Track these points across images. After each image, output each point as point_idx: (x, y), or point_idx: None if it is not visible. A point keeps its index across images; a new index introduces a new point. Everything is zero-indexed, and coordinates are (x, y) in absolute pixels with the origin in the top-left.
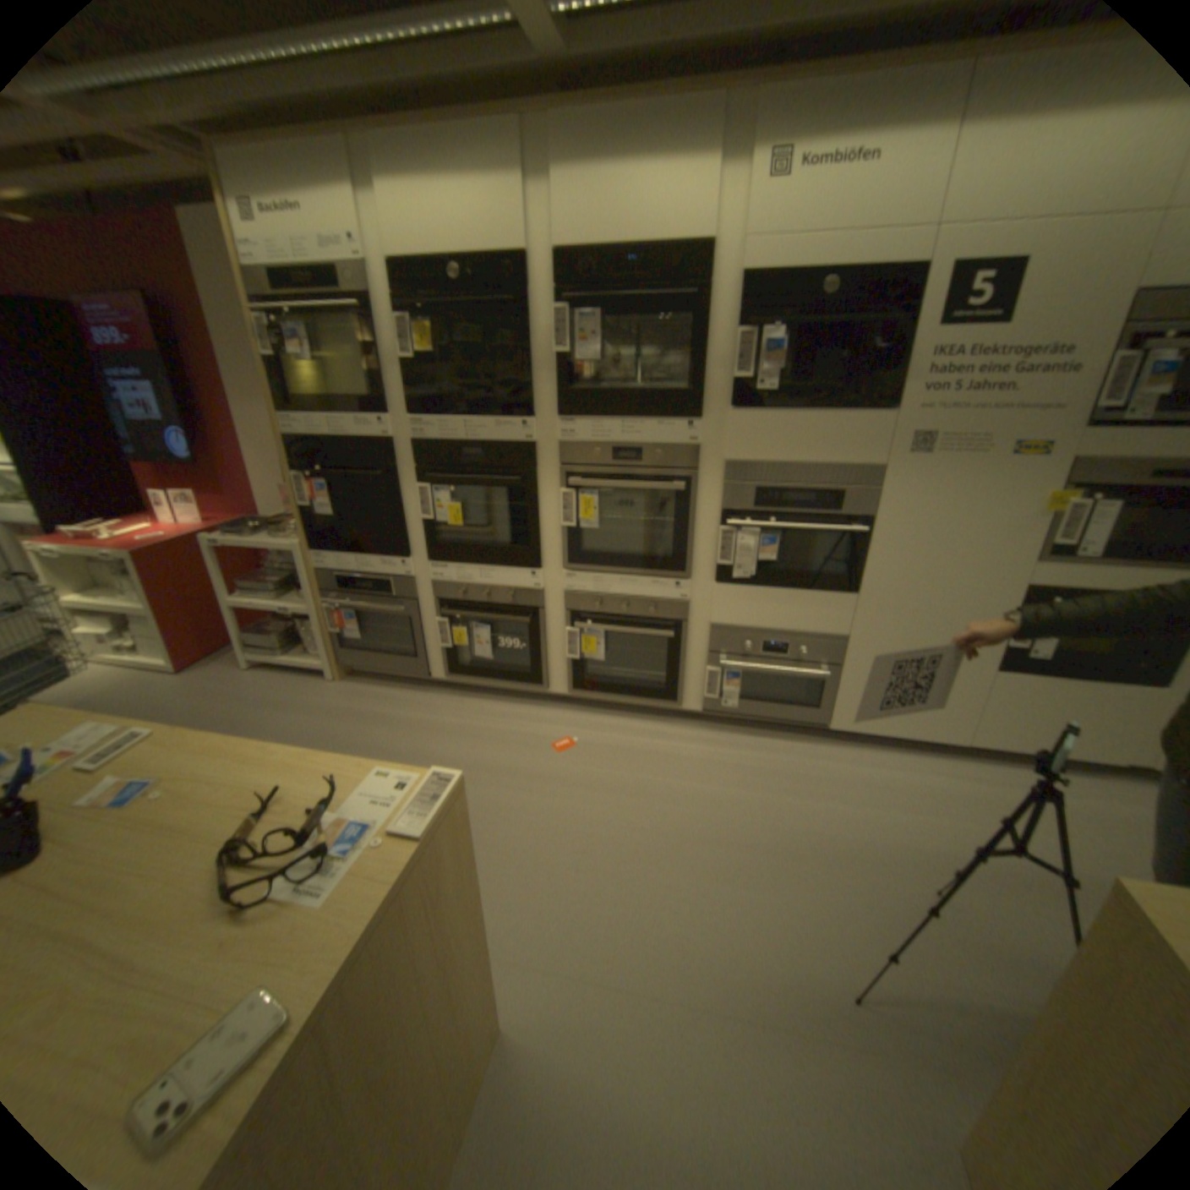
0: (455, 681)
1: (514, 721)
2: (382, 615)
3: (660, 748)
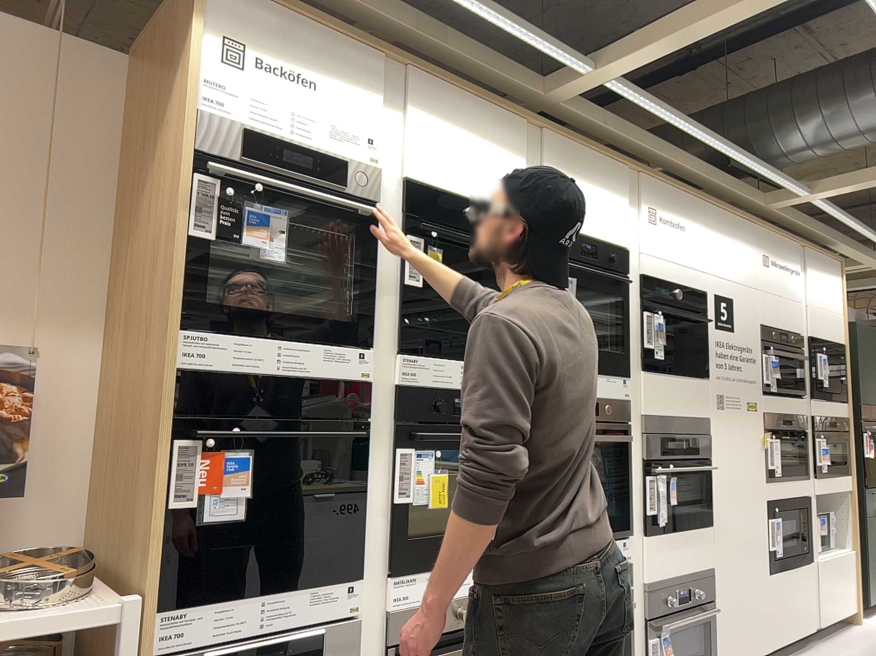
0: None
1: None
2: None
3: None
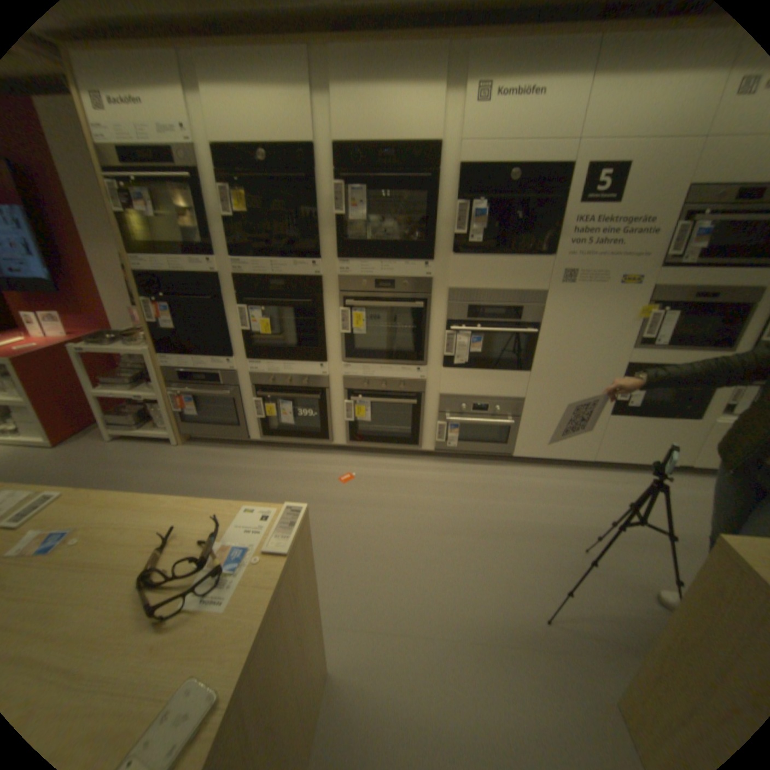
0: (267, 440)
1: (310, 465)
2: (213, 398)
3: (409, 476)
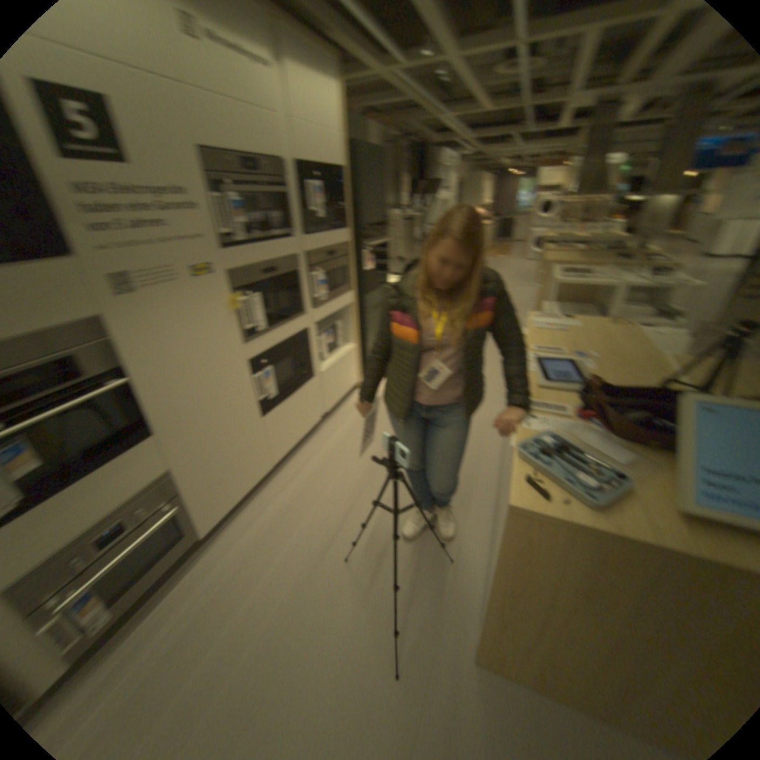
0: None
1: None
2: None
3: None
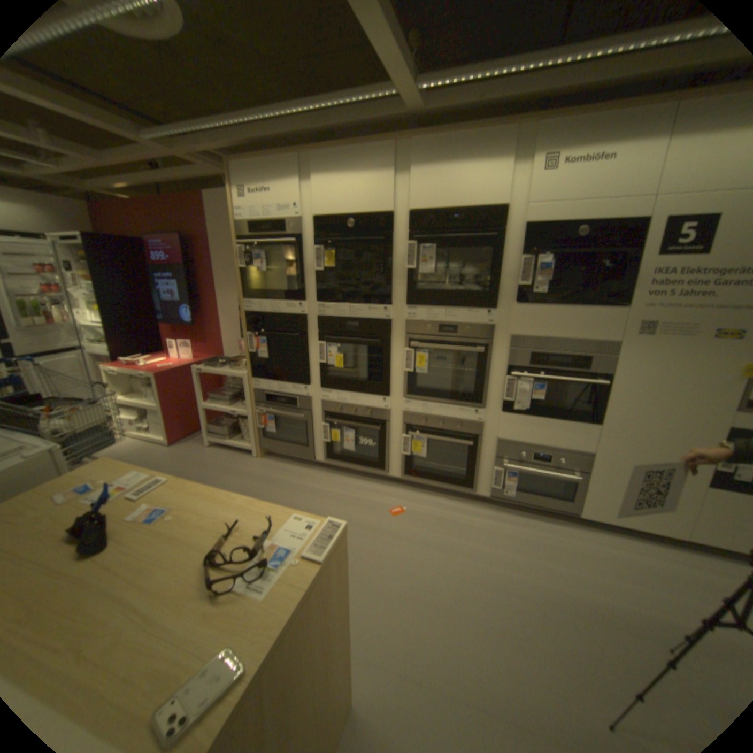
0: (330, 463)
1: (366, 493)
2: (291, 419)
3: (462, 520)
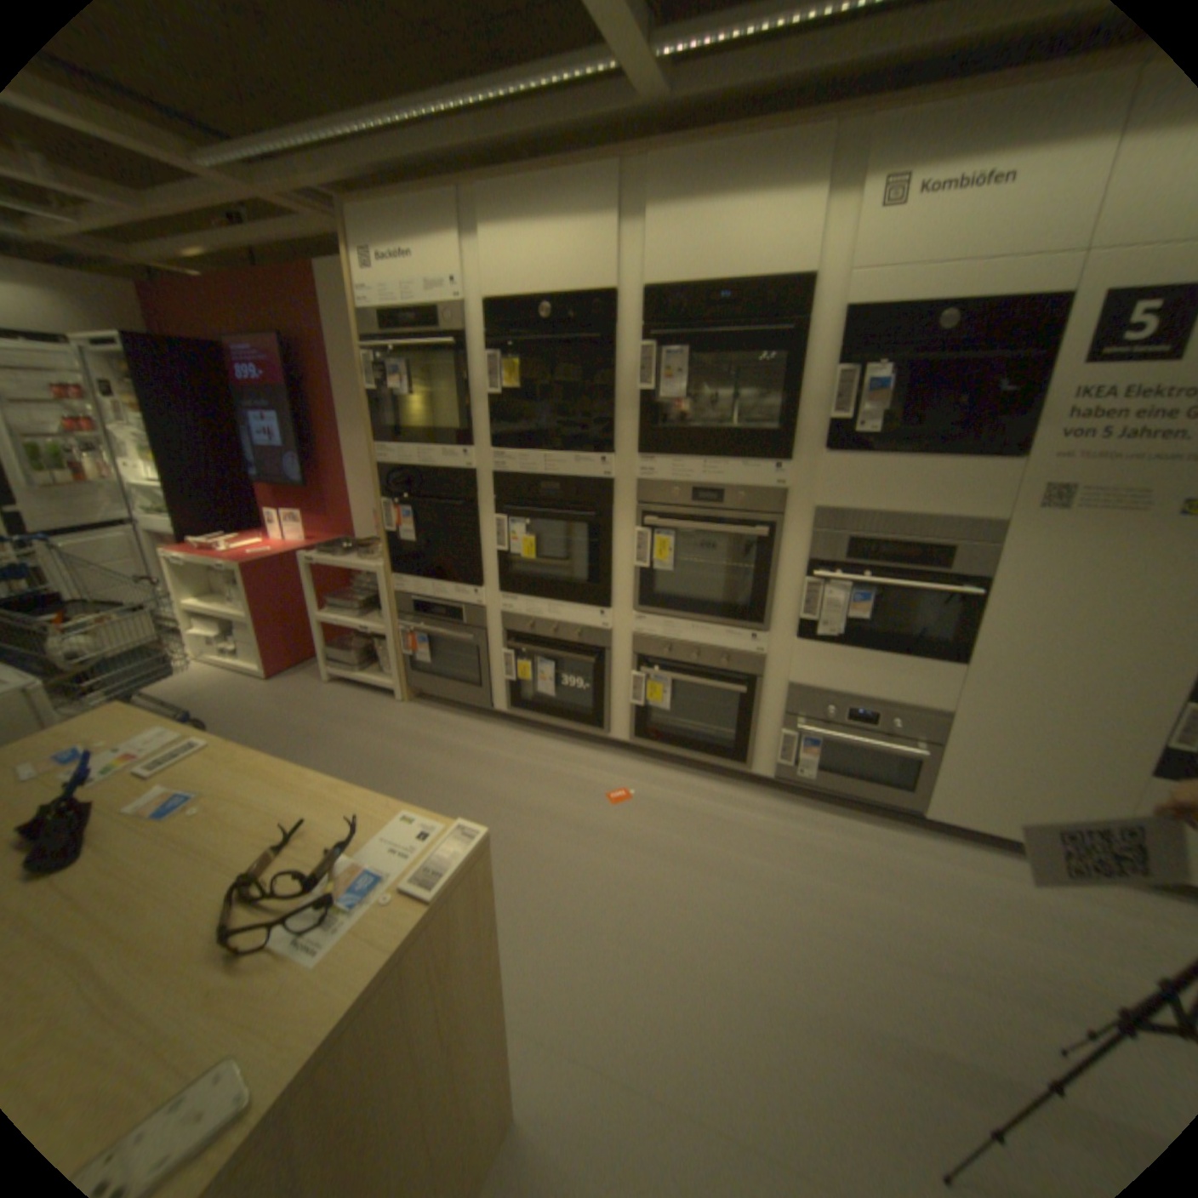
0: (517, 715)
1: (571, 764)
2: (453, 642)
3: (725, 814)
